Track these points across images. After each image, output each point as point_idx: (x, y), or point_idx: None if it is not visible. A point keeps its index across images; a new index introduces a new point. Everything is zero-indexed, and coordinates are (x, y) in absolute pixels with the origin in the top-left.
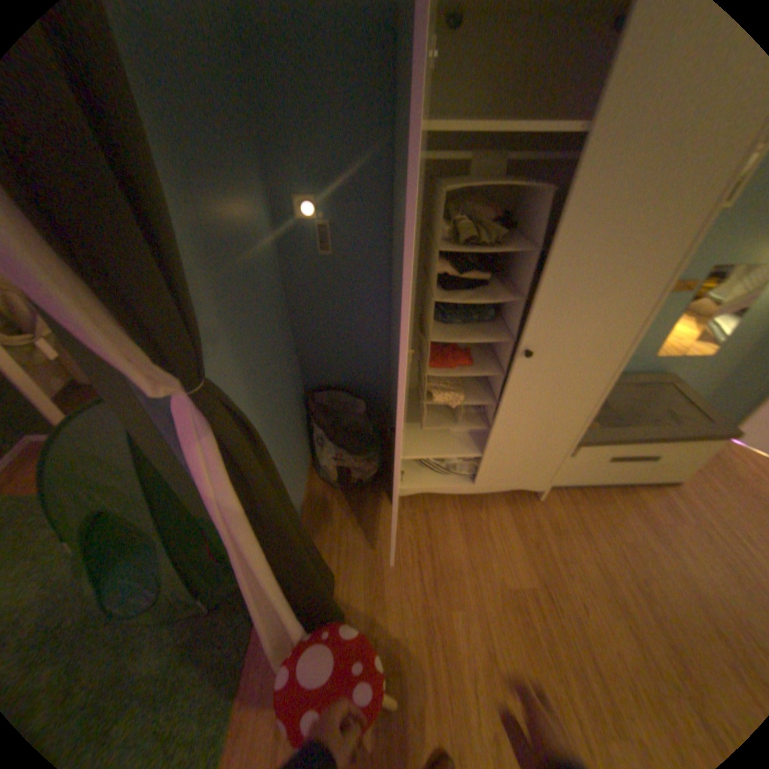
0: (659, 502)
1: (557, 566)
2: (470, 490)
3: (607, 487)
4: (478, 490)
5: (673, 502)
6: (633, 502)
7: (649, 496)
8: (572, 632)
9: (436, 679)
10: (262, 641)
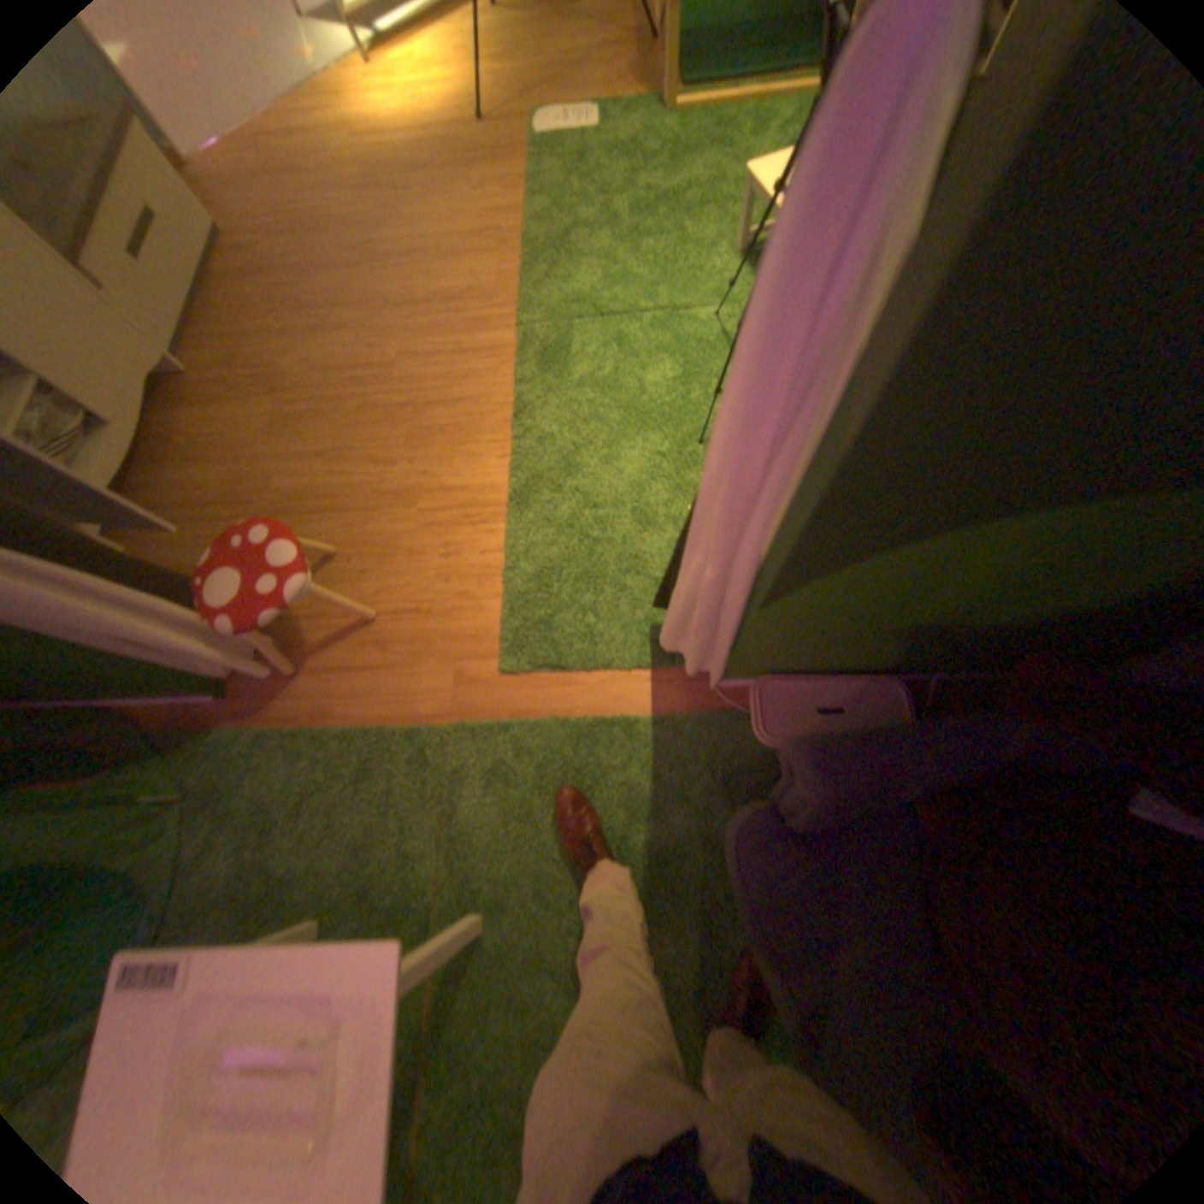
0: (226, 257)
1: (255, 375)
2: (119, 434)
3: (188, 296)
4: (123, 426)
5: (230, 245)
6: (217, 281)
7: (216, 263)
8: (314, 379)
9: (318, 509)
10: (180, 659)
